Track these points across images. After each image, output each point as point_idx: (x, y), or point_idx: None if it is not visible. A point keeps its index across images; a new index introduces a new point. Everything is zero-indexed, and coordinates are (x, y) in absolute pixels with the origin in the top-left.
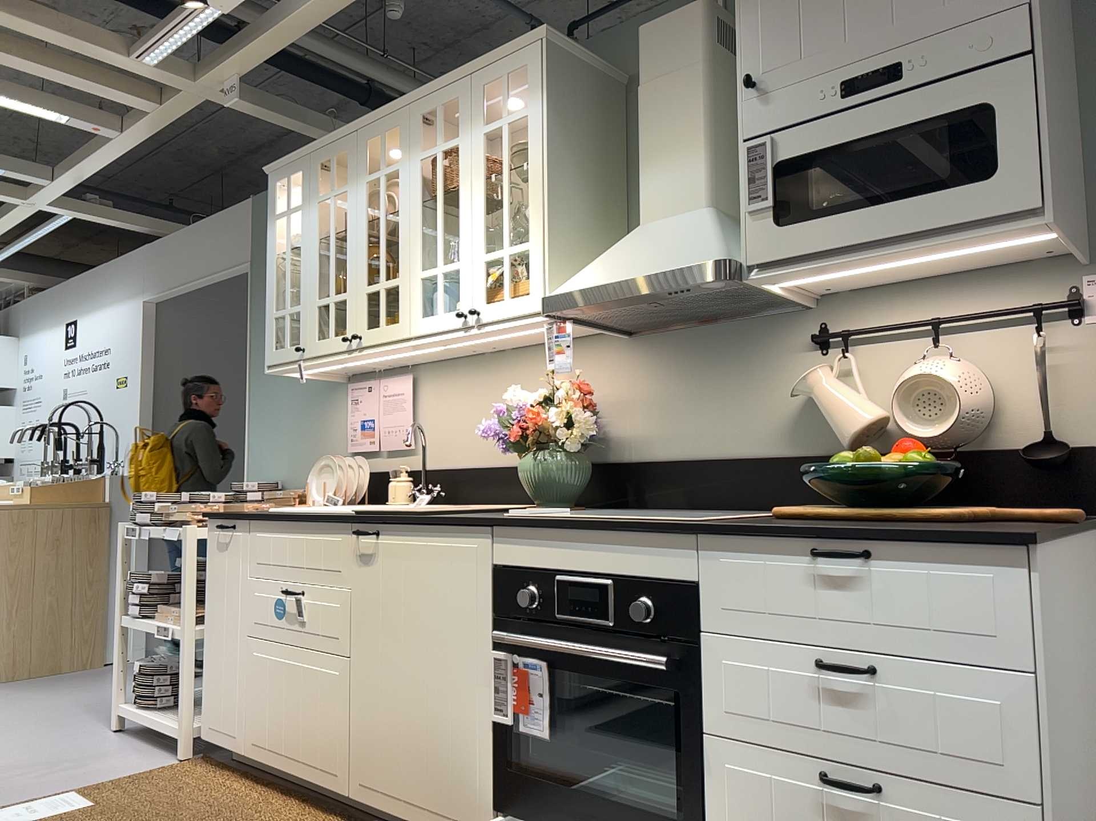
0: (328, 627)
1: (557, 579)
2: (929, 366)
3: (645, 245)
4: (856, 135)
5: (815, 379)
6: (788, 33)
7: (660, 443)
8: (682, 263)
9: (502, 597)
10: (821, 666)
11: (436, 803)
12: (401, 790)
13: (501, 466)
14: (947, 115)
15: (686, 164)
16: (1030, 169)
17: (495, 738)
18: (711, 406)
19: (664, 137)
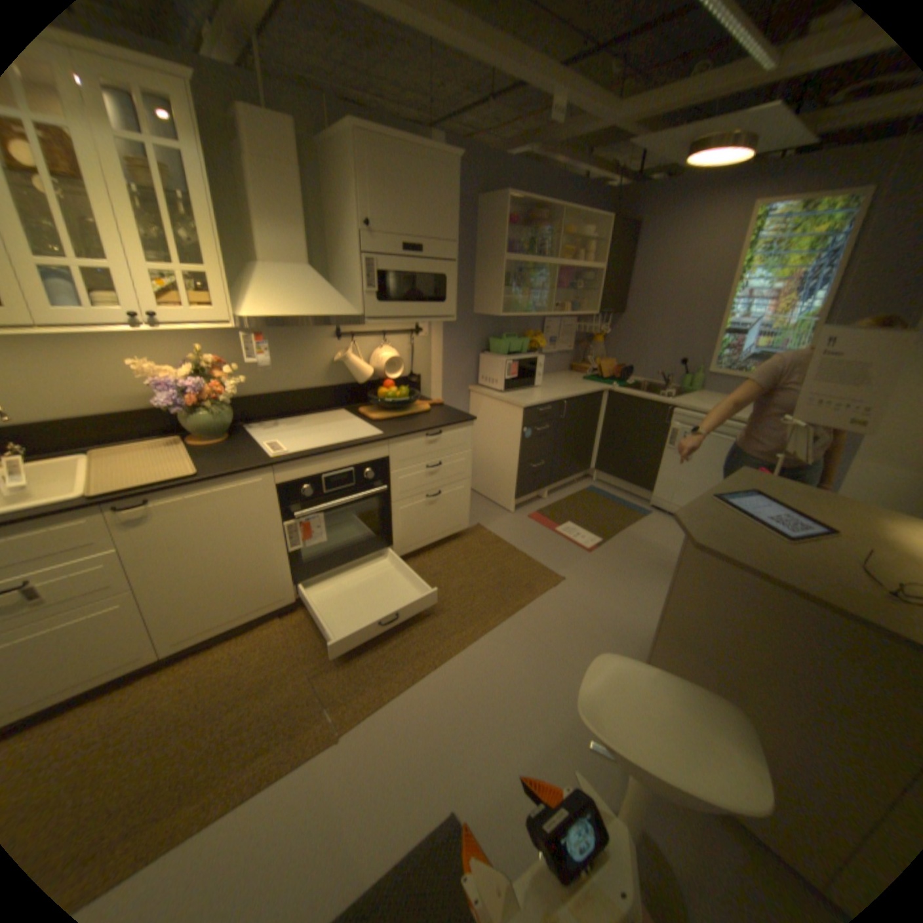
0: (91, 586)
1: (321, 477)
2: (389, 352)
3: (292, 288)
4: (408, 271)
5: (336, 352)
6: (383, 204)
7: (253, 386)
8: (339, 312)
9: (286, 496)
10: (430, 468)
11: (250, 608)
12: (218, 621)
13: (99, 415)
14: (435, 275)
15: (293, 233)
16: (454, 303)
17: (289, 558)
18: (284, 365)
19: (274, 207)
